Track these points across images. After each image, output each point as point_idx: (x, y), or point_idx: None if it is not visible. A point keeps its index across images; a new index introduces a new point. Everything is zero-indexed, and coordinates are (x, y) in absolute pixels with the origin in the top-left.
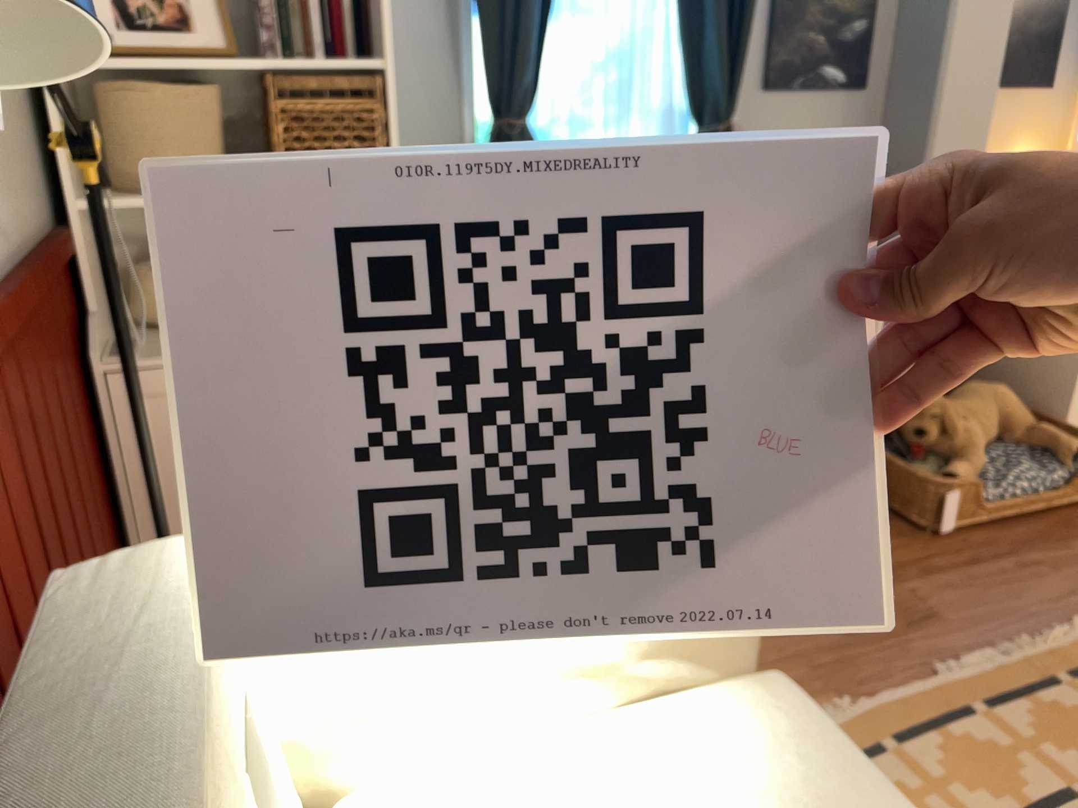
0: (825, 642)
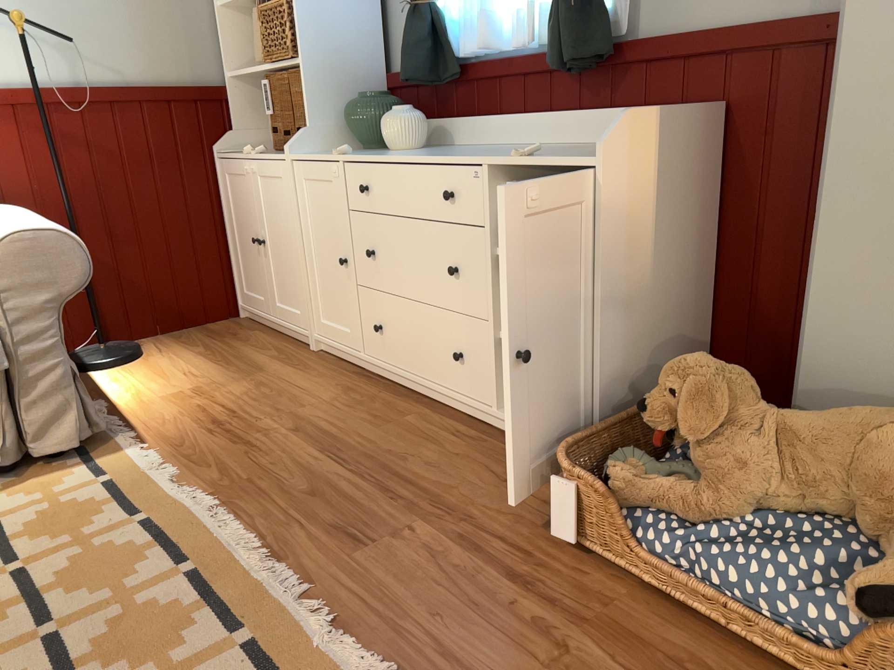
0: (293, 482)
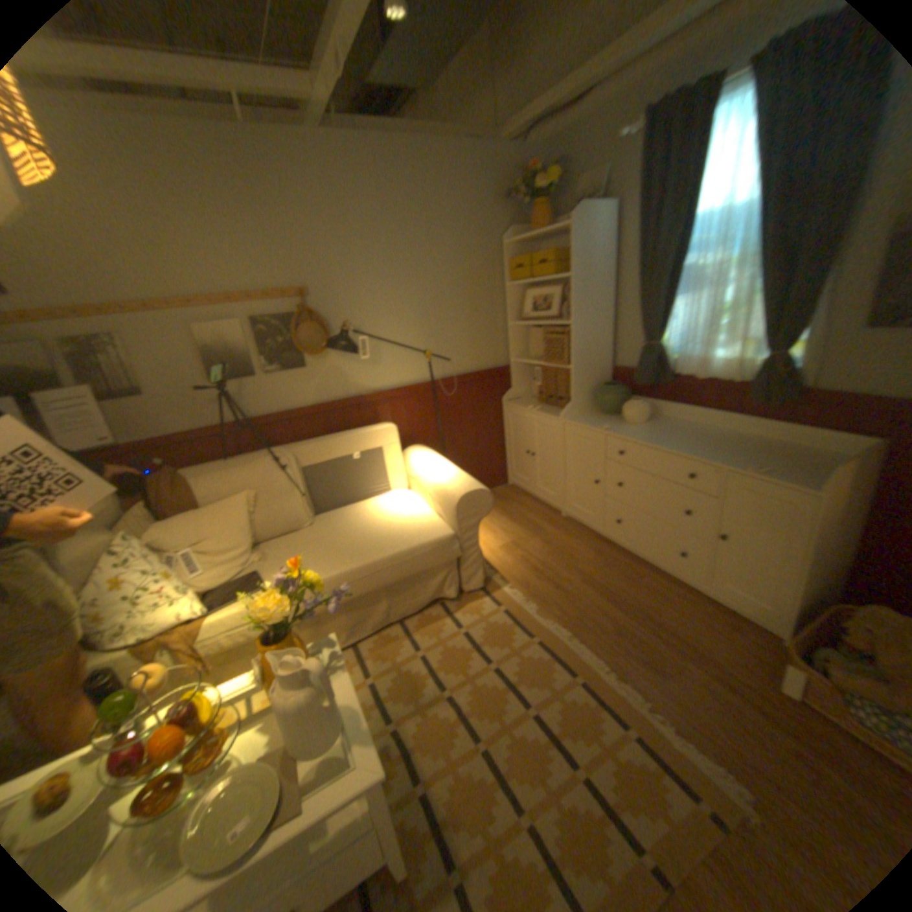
0: (602, 624)
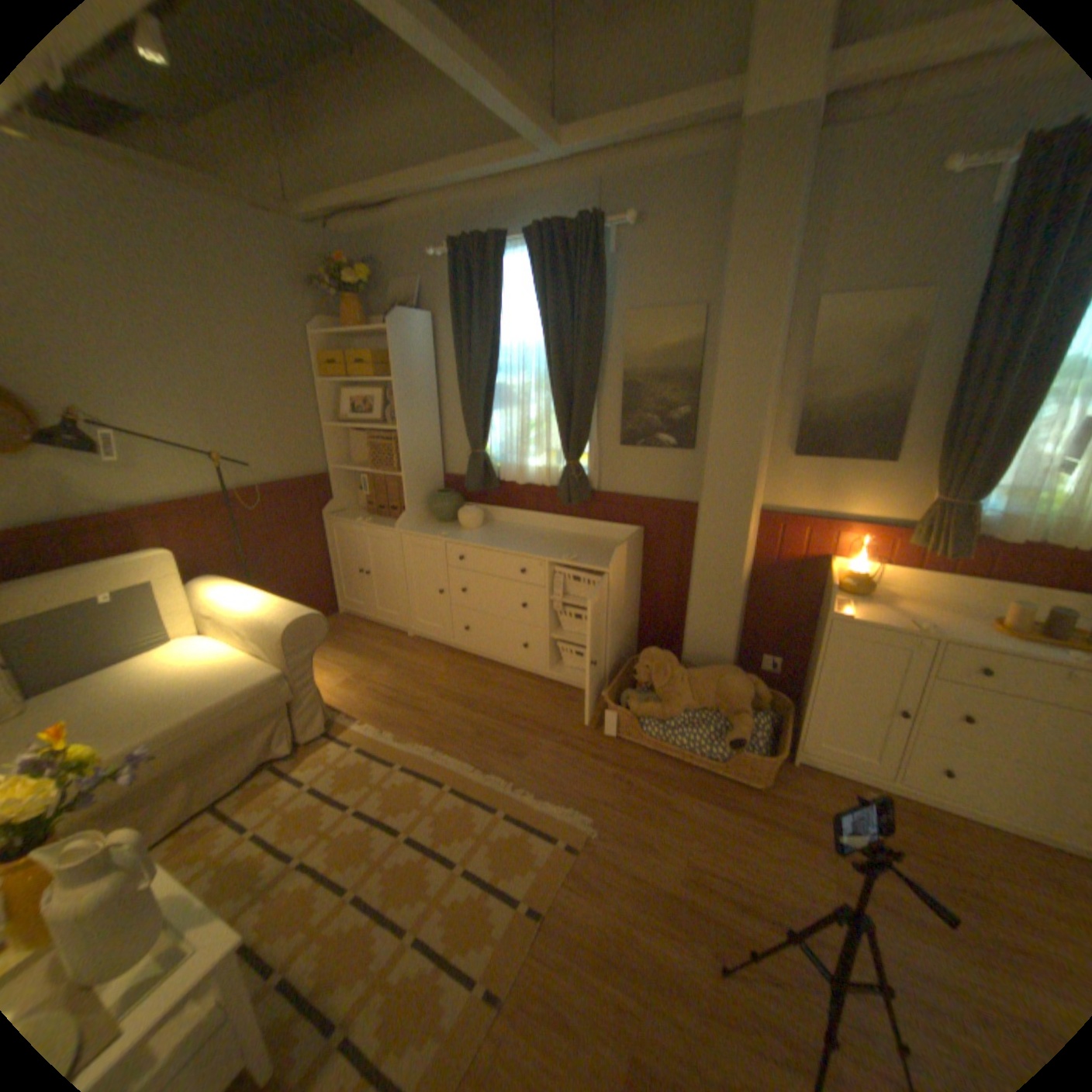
0: (462, 730)
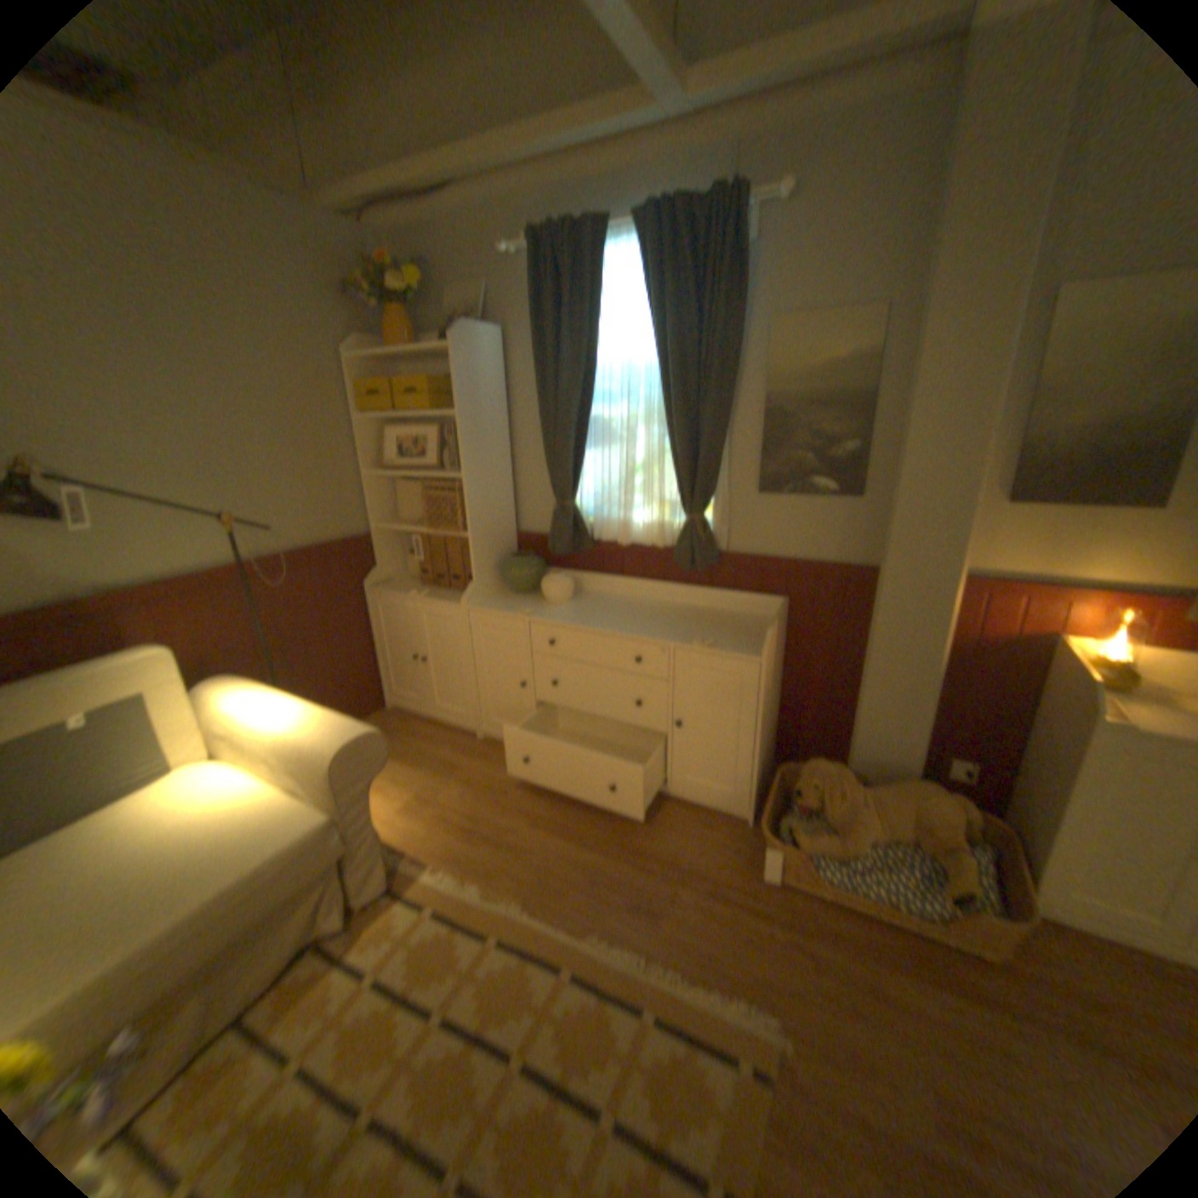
0: (571, 879)
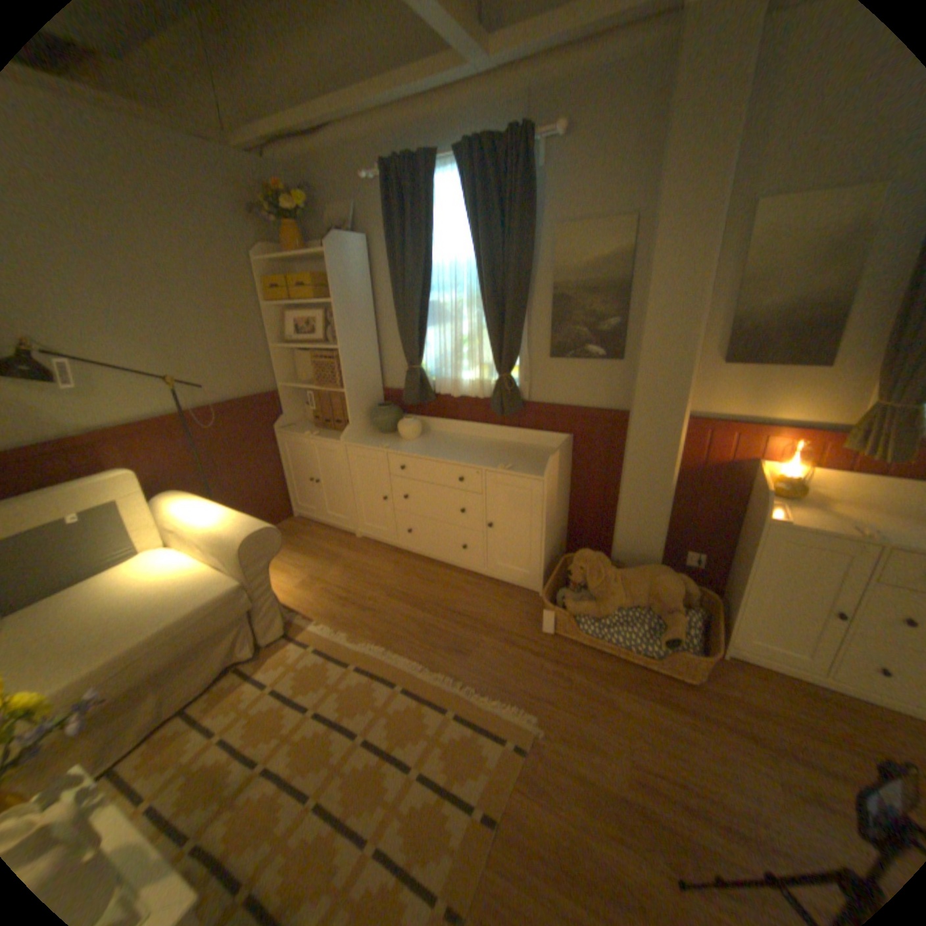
0: (410, 629)
